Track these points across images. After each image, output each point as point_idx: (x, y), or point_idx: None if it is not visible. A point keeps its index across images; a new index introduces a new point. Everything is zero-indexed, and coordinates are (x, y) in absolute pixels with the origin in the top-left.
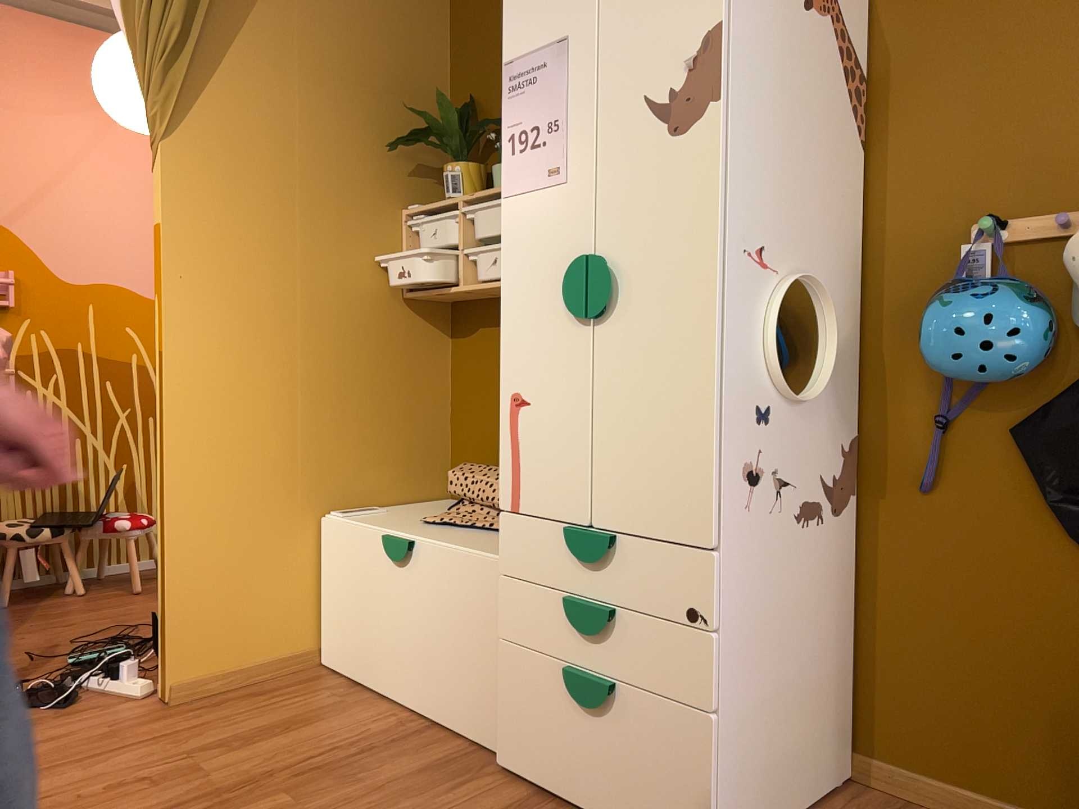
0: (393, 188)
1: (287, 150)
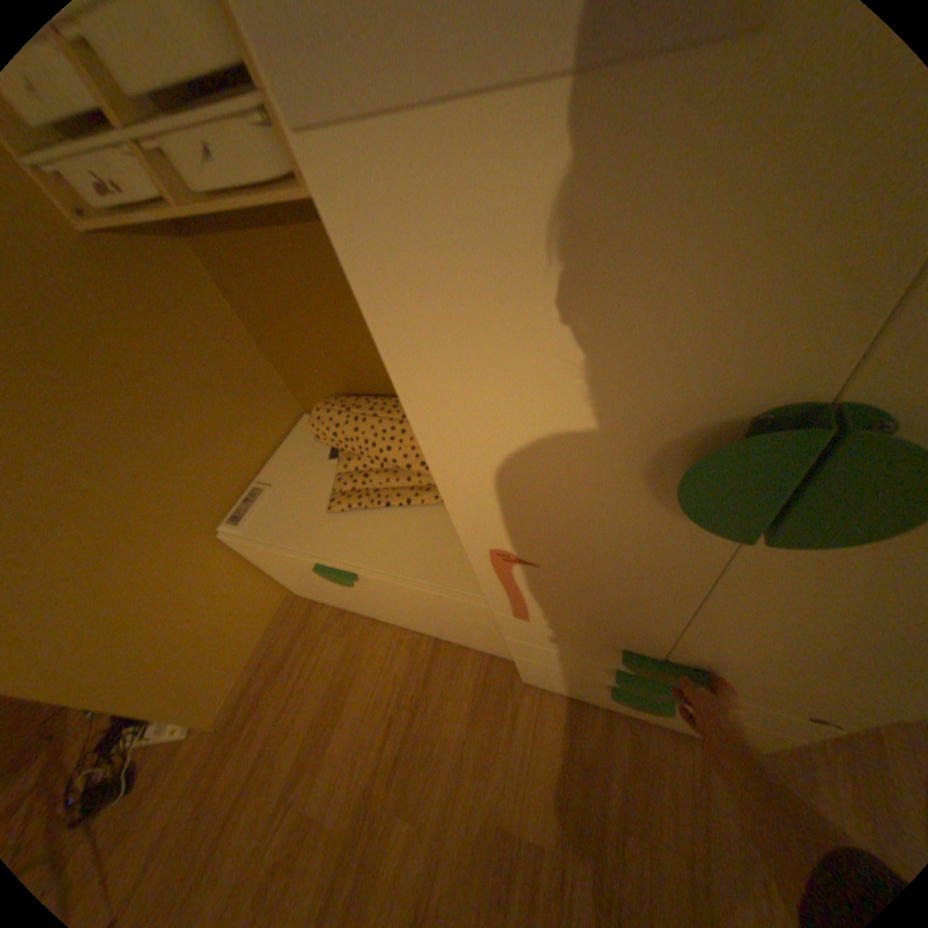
0: None
1: None
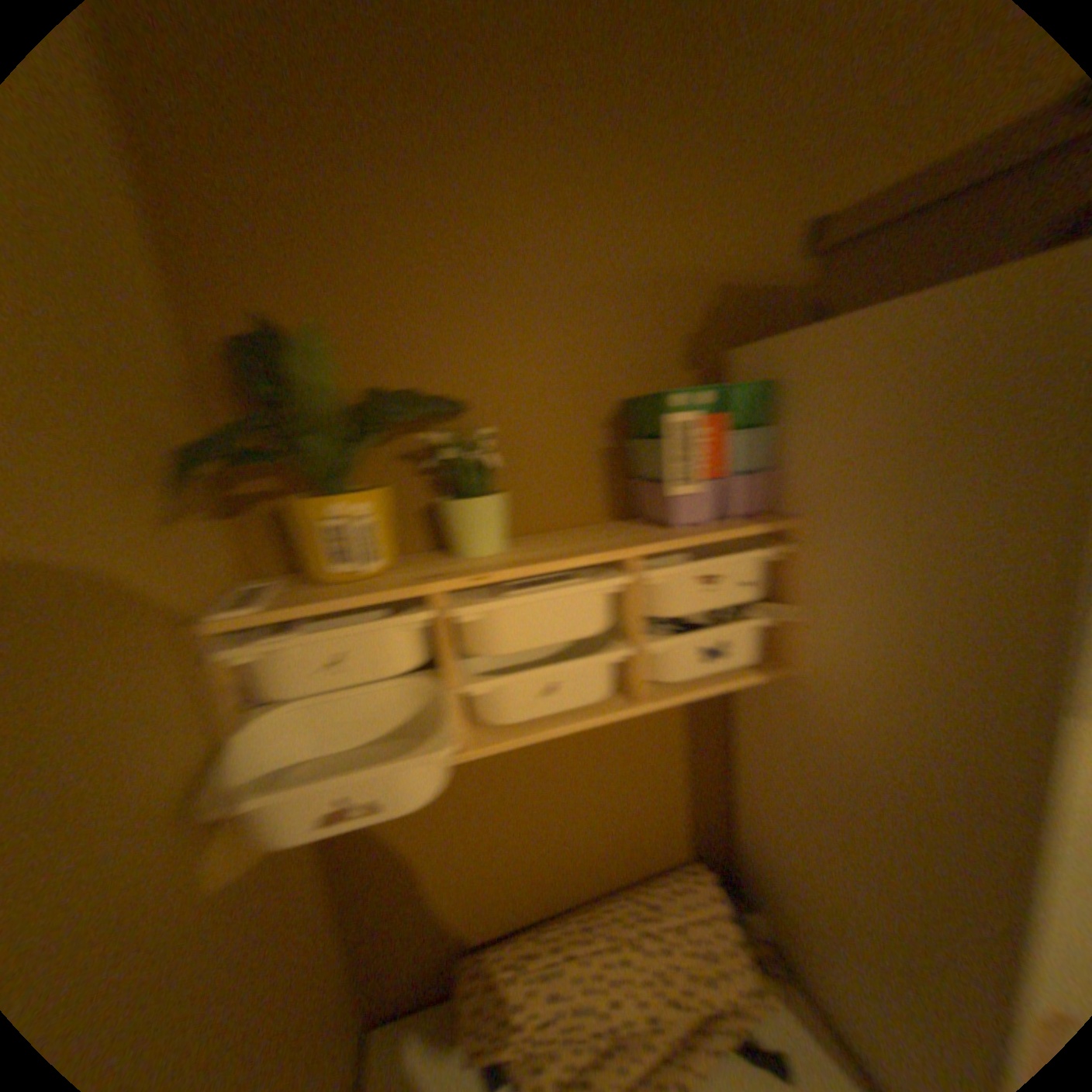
0: (156, 576)
1: None
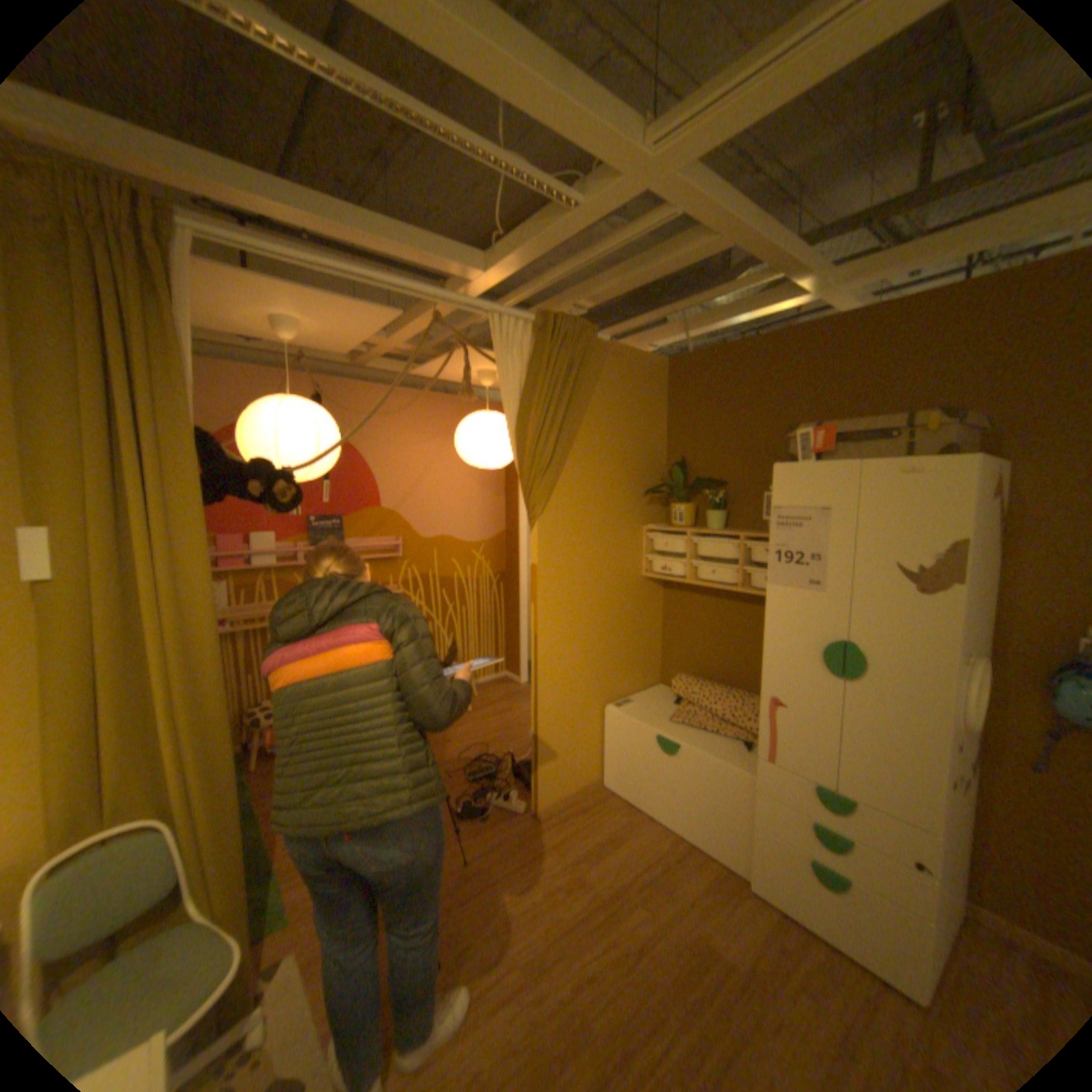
0: (638, 514)
1: (590, 507)
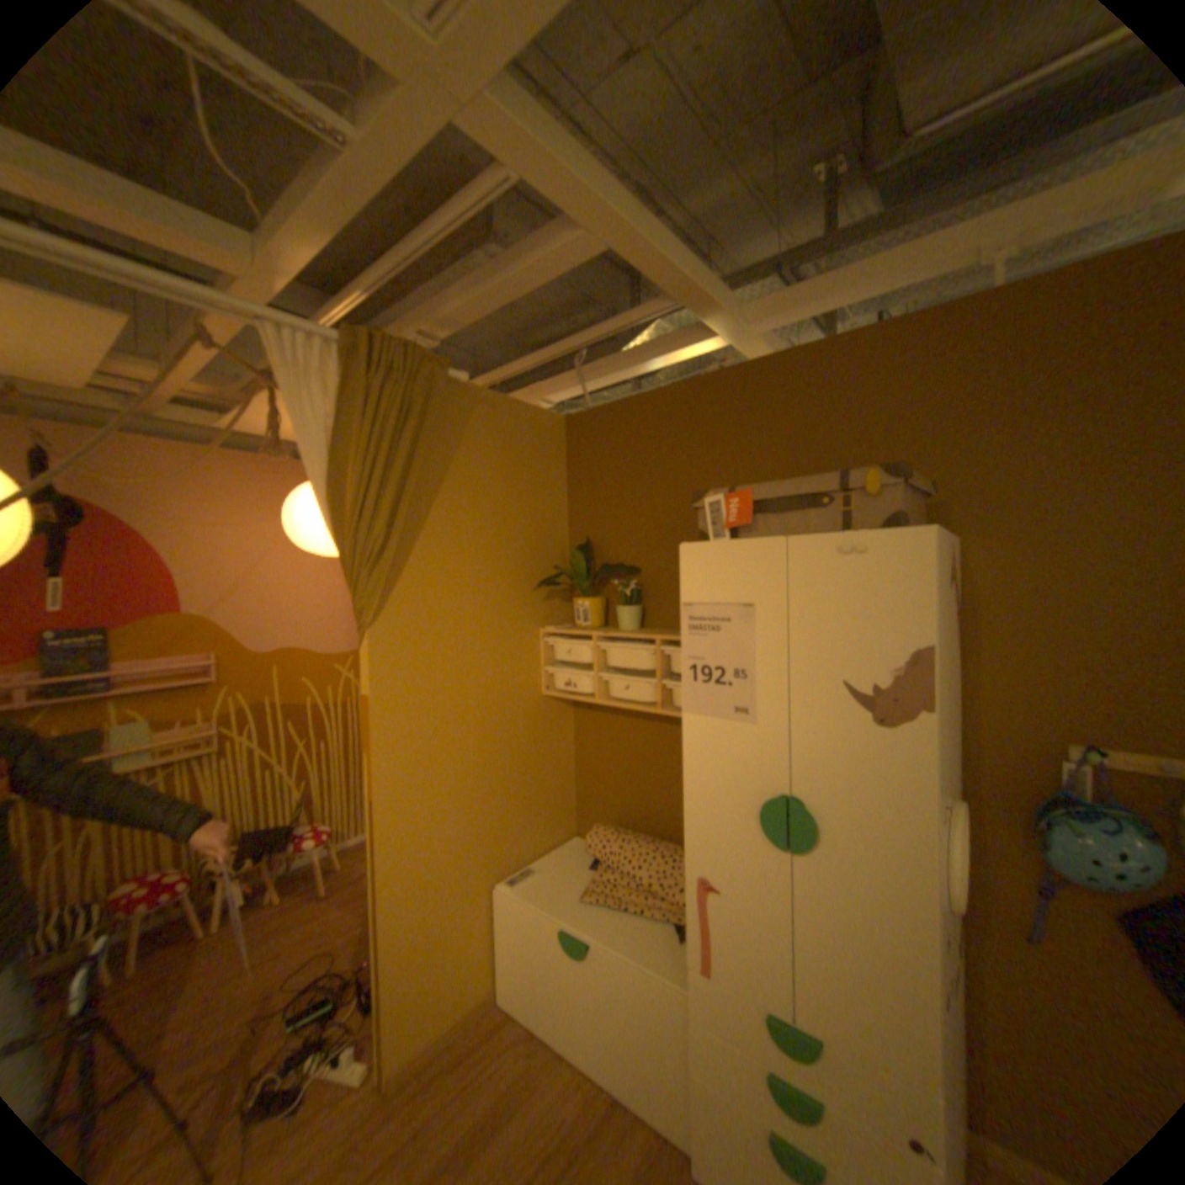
0: (533, 613)
1: (459, 607)
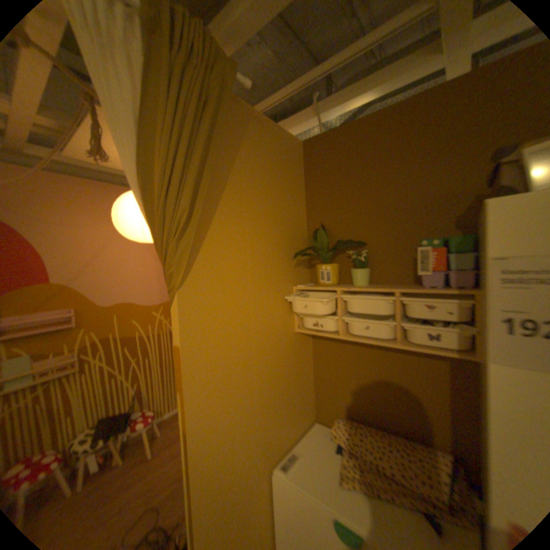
0: (288, 275)
1: (244, 271)
